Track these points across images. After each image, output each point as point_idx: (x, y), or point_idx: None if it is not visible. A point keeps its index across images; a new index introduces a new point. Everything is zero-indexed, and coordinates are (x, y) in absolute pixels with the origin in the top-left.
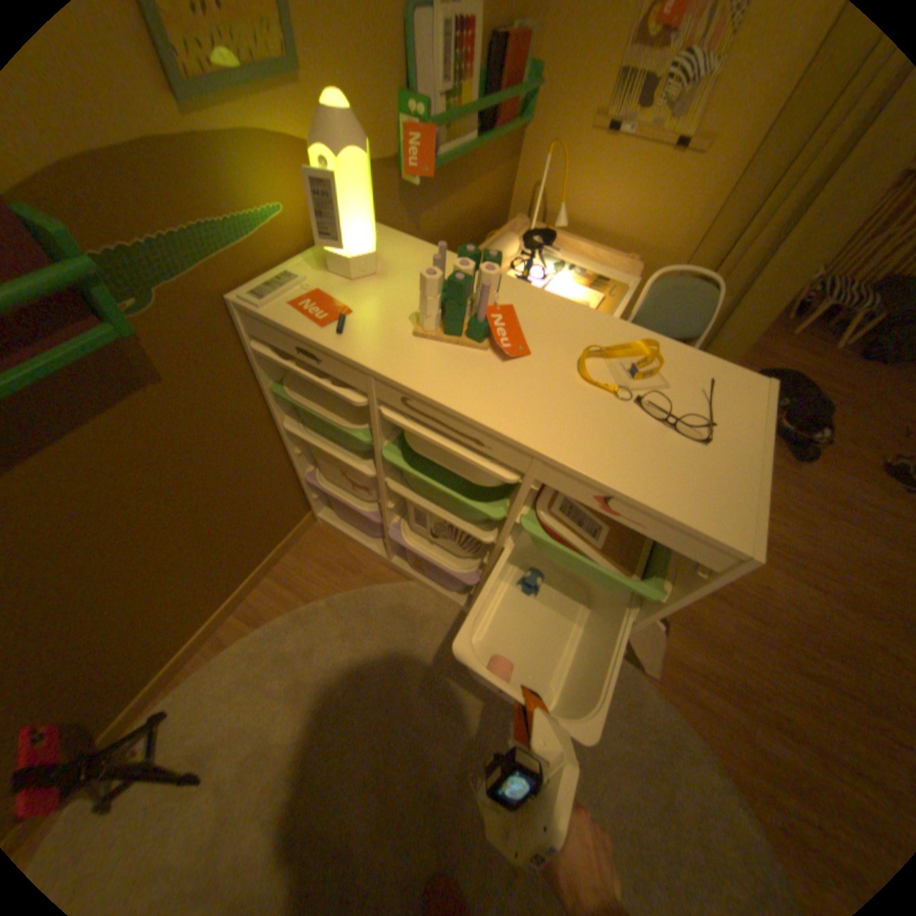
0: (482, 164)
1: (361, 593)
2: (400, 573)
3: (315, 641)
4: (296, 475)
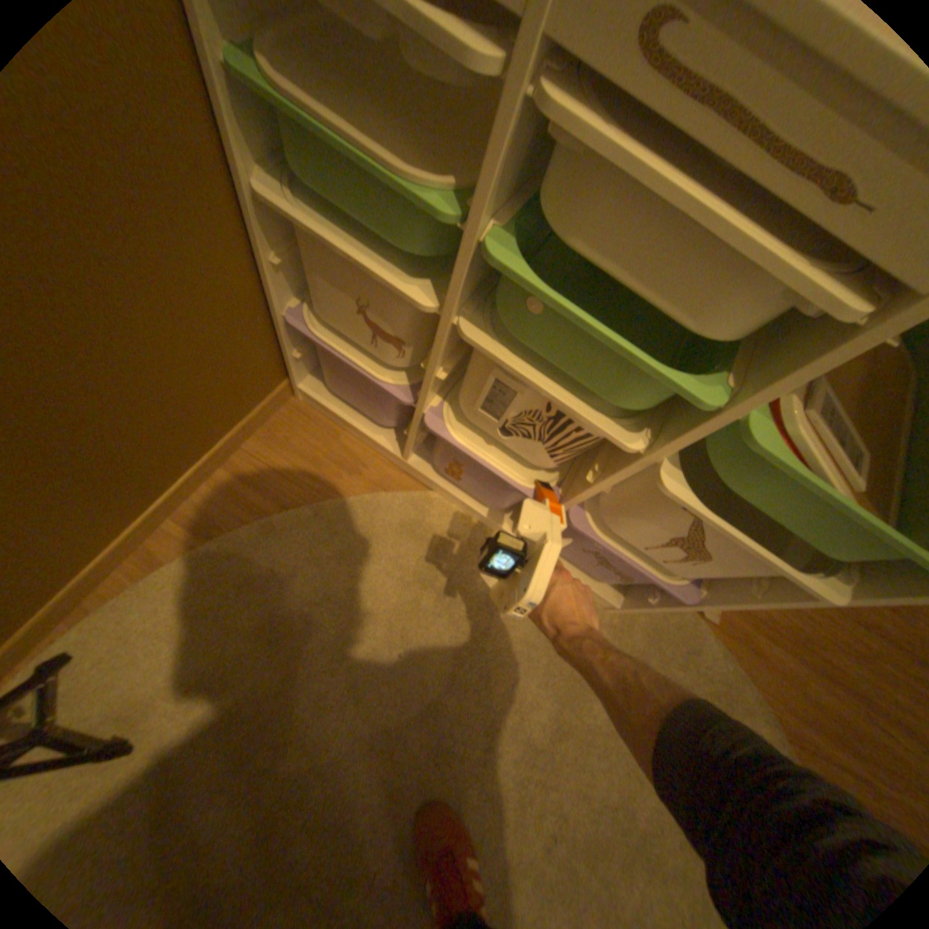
0: None
1: (363, 501)
2: (415, 478)
3: (297, 562)
4: (269, 311)
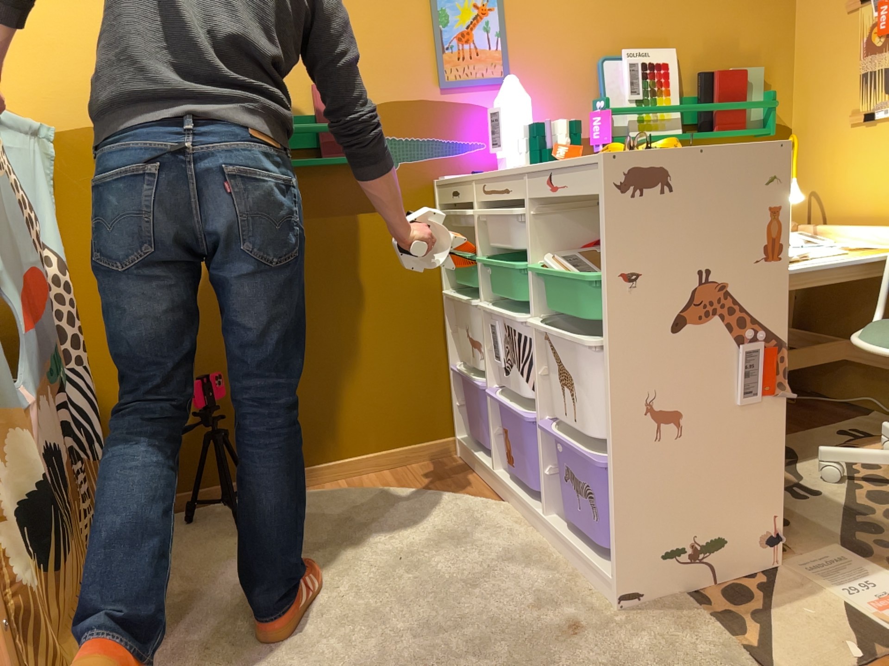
0: None
1: (451, 496)
2: (500, 498)
3: (384, 506)
4: (449, 369)
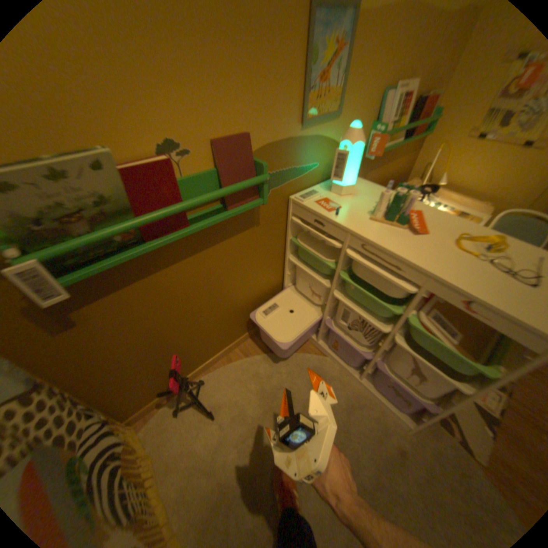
0: (401, 152)
1: (299, 355)
2: (320, 351)
3: (273, 371)
4: (282, 286)
